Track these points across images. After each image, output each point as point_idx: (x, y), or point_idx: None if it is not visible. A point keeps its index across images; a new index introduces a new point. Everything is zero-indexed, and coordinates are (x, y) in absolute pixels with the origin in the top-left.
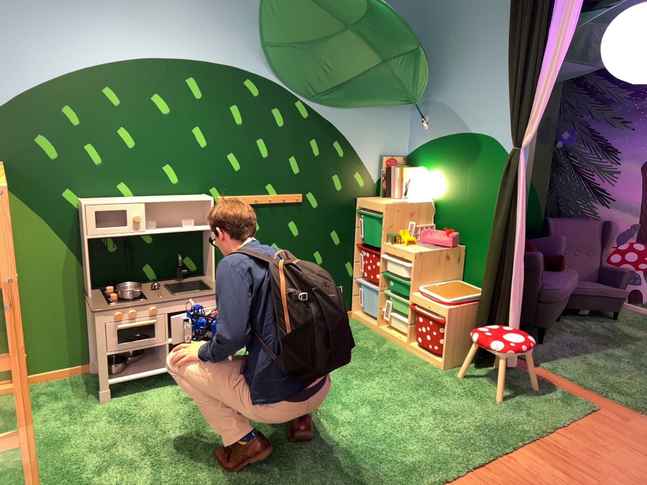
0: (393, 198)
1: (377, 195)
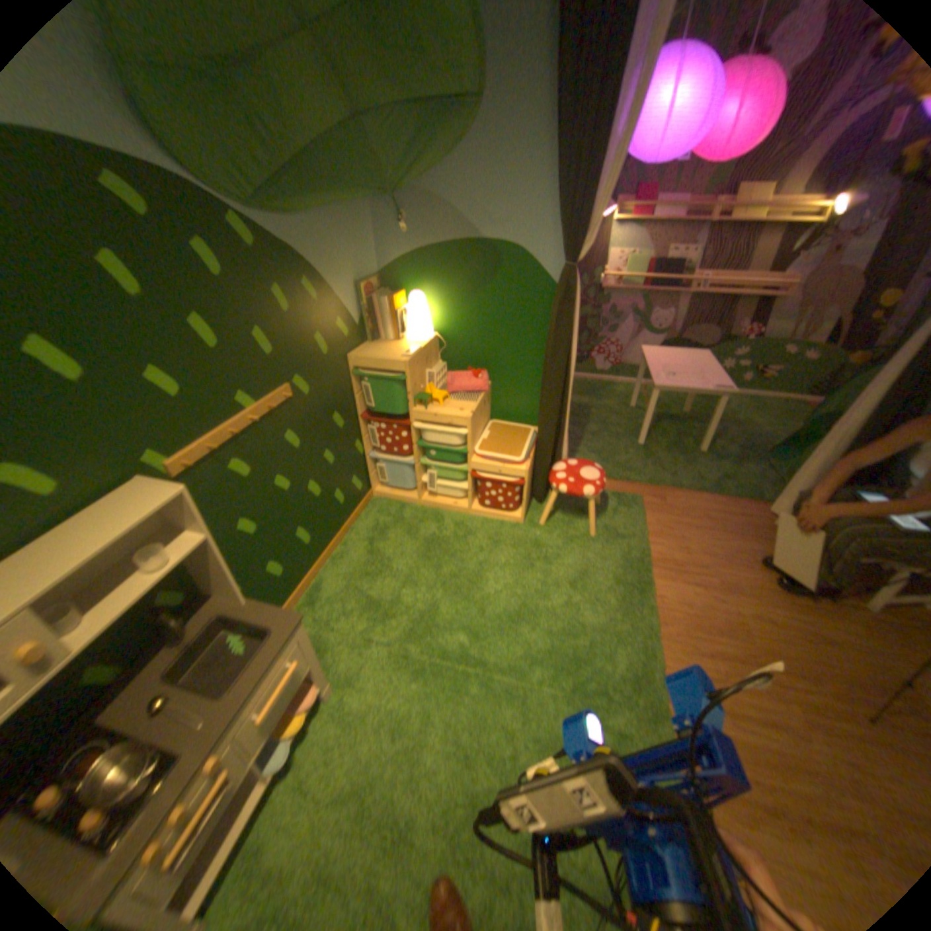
0: (388, 339)
1: (365, 340)
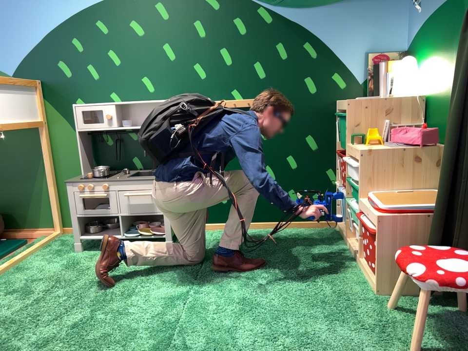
0: (376, 96)
1: (363, 97)
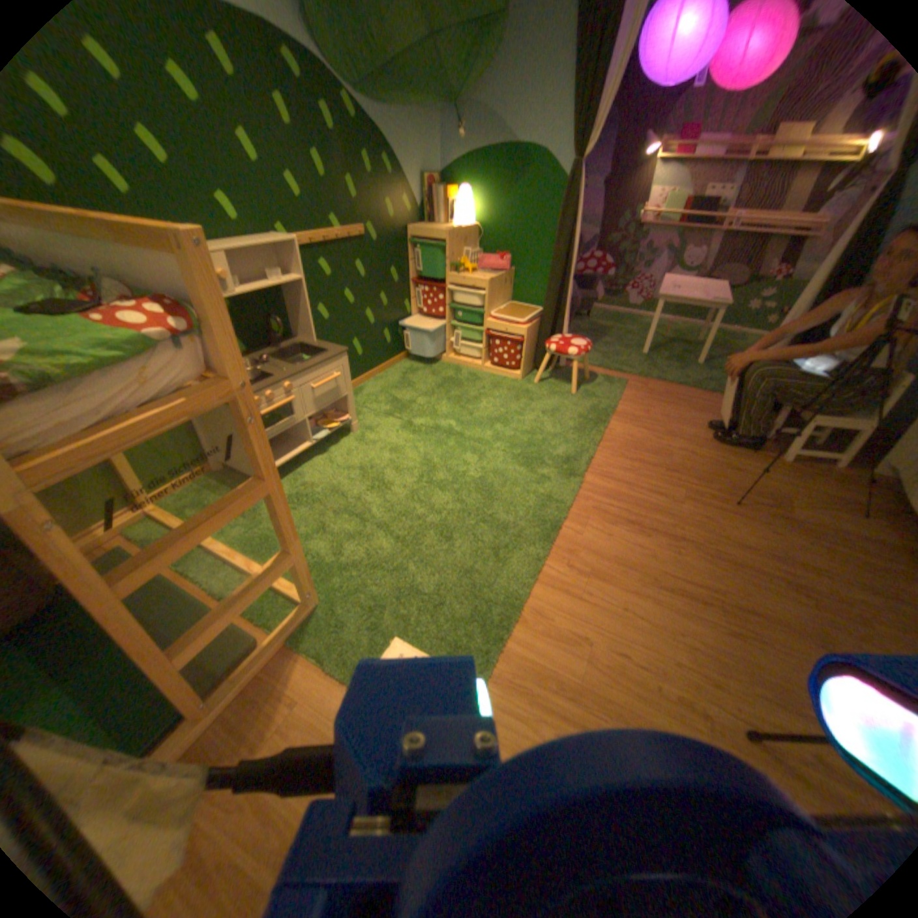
0: (437, 222)
1: (420, 220)
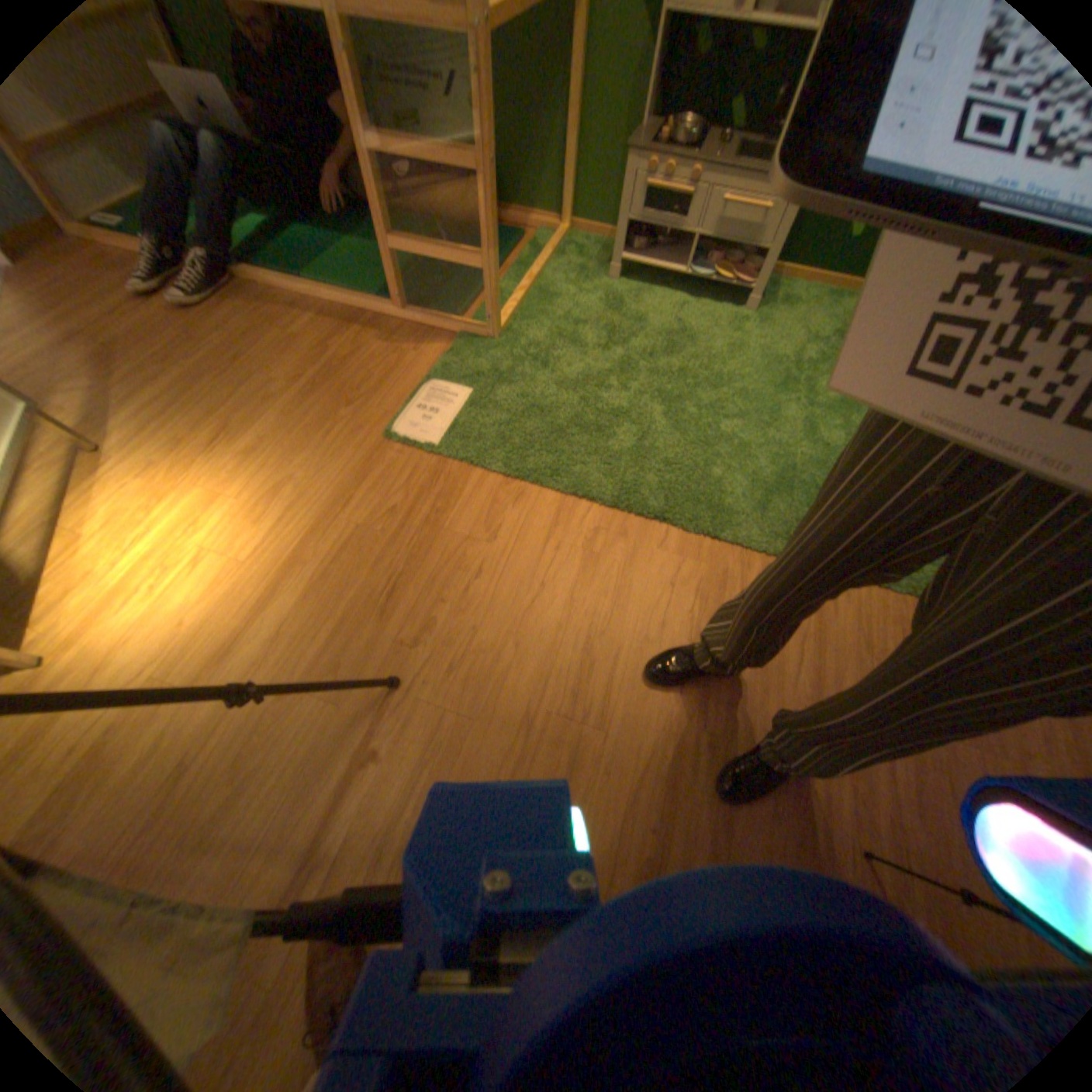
0: None
1: None
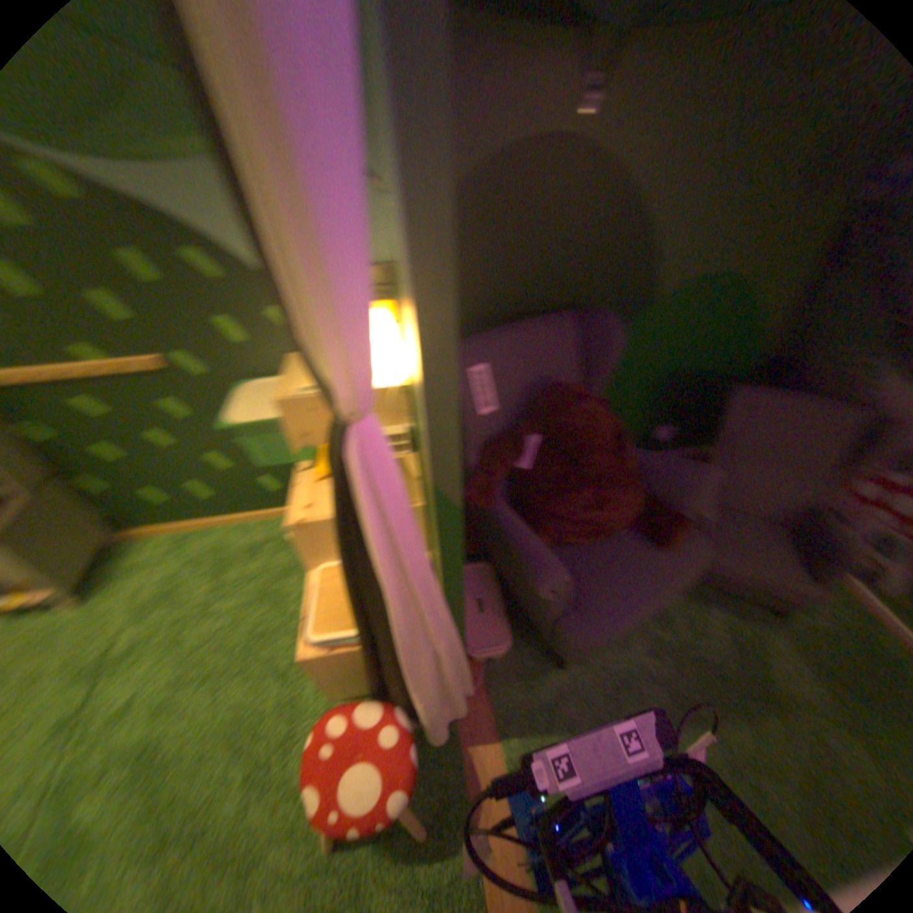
0: None
1: None
